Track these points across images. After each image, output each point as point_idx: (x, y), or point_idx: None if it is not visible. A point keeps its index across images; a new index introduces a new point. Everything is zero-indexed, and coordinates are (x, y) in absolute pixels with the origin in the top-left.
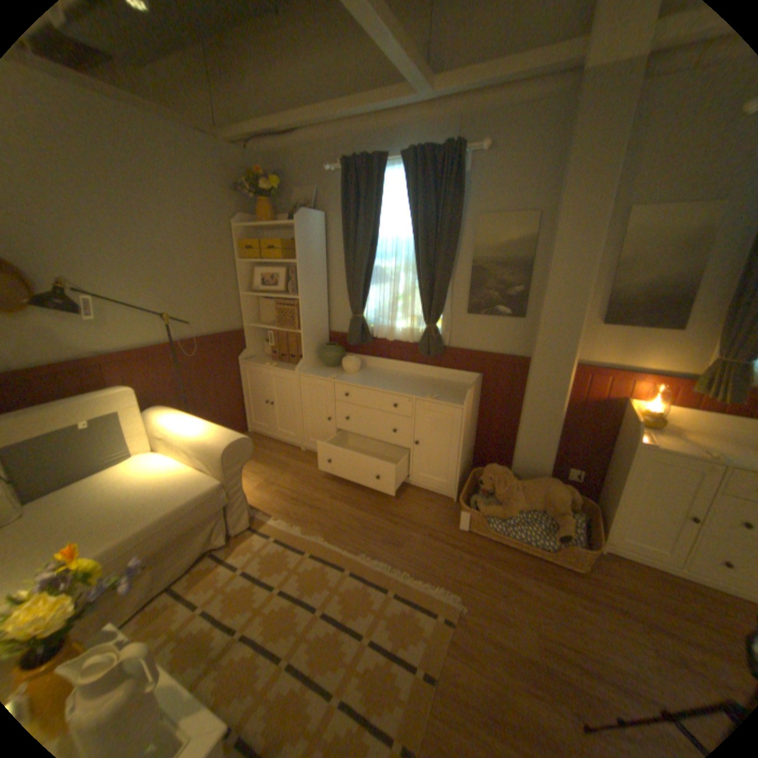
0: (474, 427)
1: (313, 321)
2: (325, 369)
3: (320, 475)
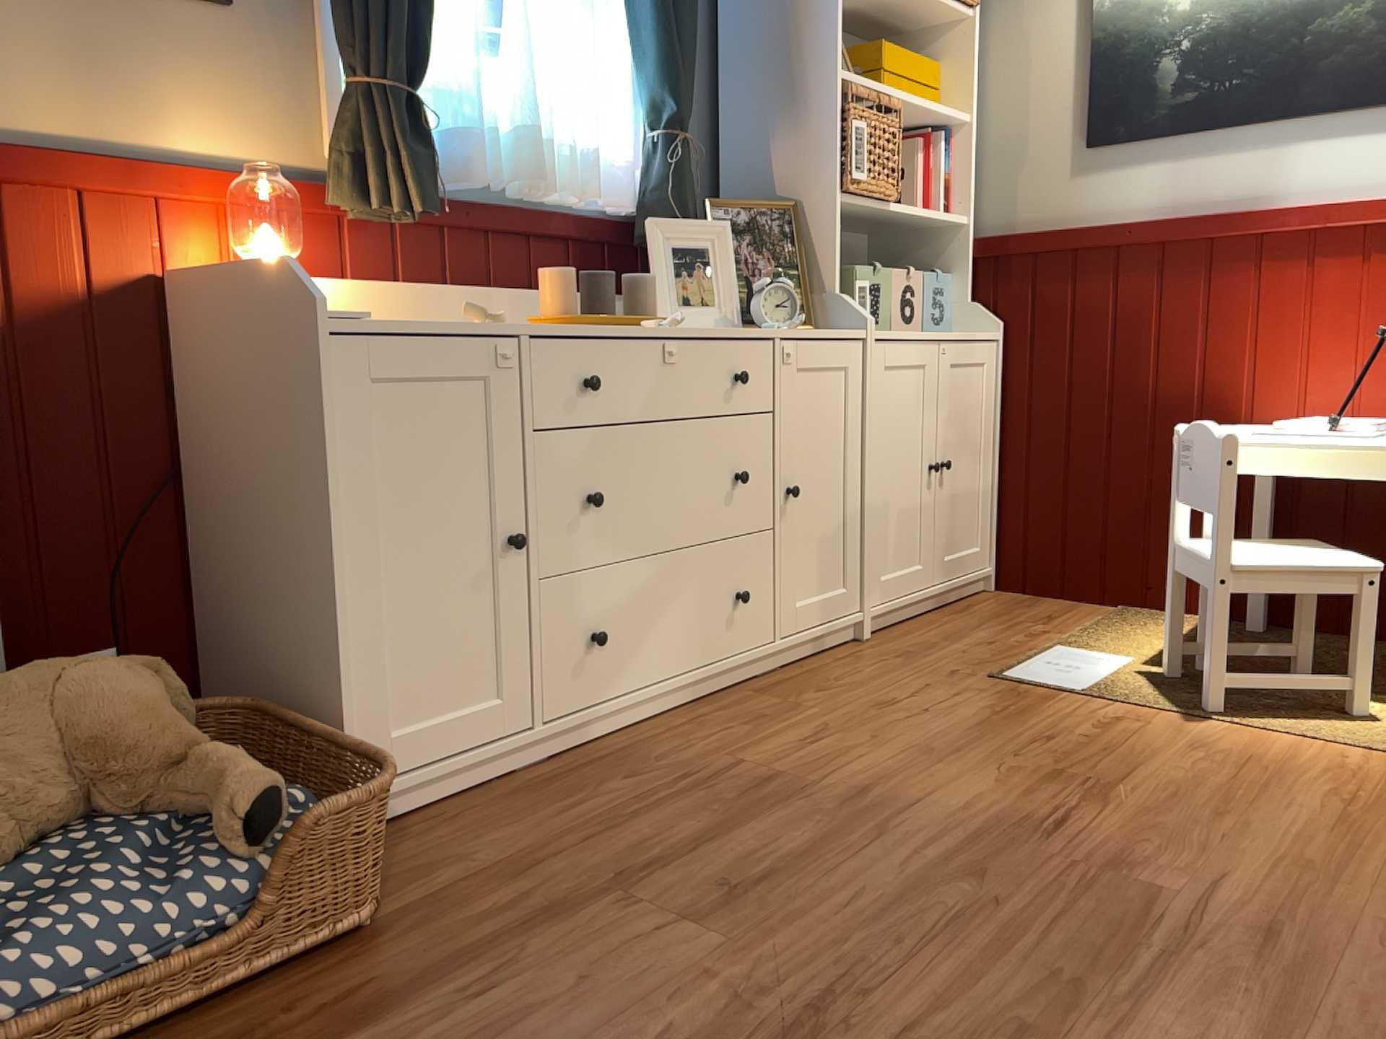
0: None
1: None
2: None
3: None
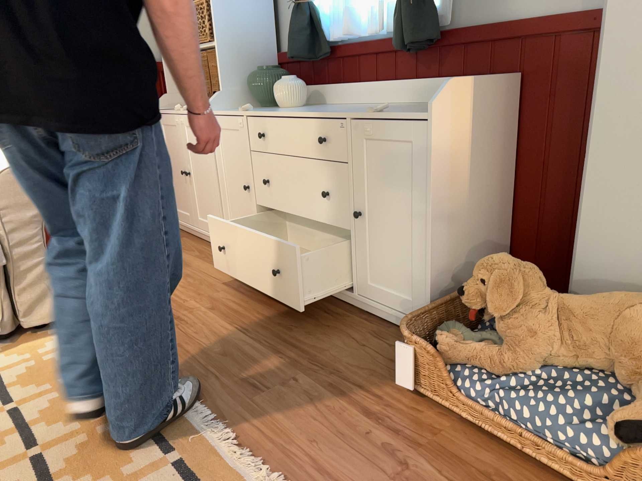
0: (502, 197)
1: (239, 28)
2: (254, 108)
3: (222, 280)
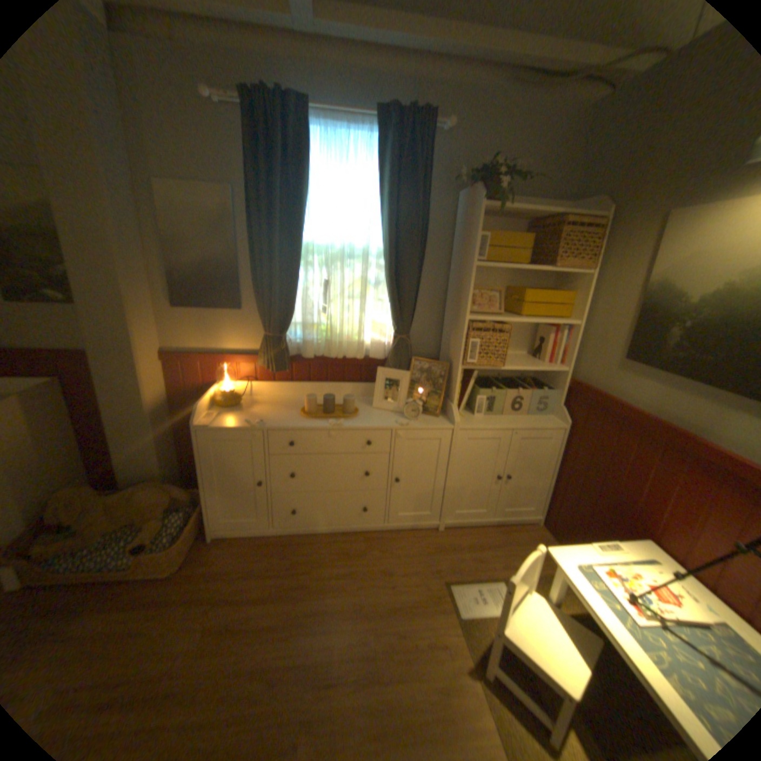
0: (68, 446)
1: None
2: None
3: None
